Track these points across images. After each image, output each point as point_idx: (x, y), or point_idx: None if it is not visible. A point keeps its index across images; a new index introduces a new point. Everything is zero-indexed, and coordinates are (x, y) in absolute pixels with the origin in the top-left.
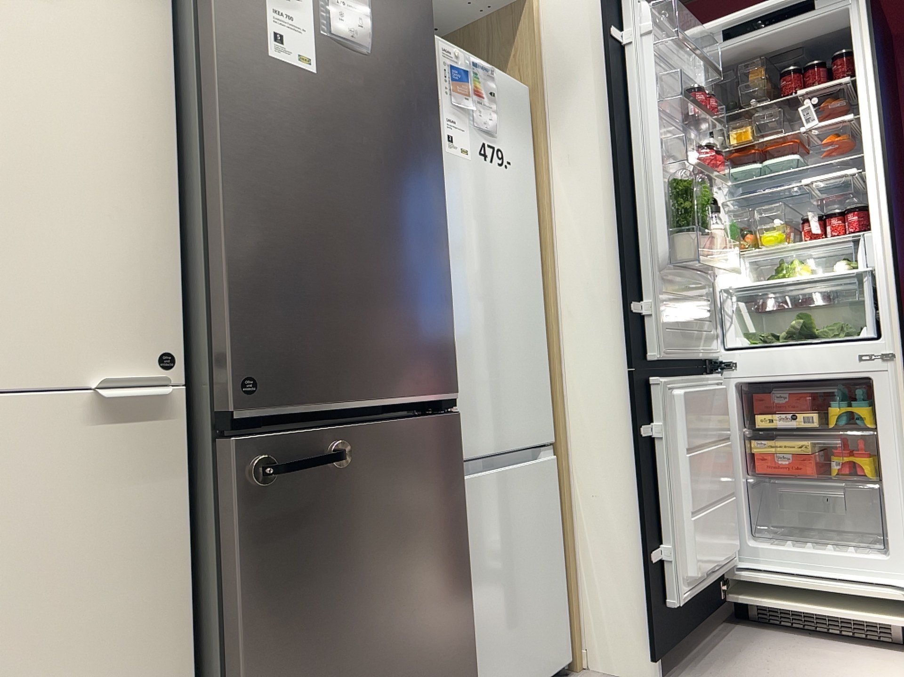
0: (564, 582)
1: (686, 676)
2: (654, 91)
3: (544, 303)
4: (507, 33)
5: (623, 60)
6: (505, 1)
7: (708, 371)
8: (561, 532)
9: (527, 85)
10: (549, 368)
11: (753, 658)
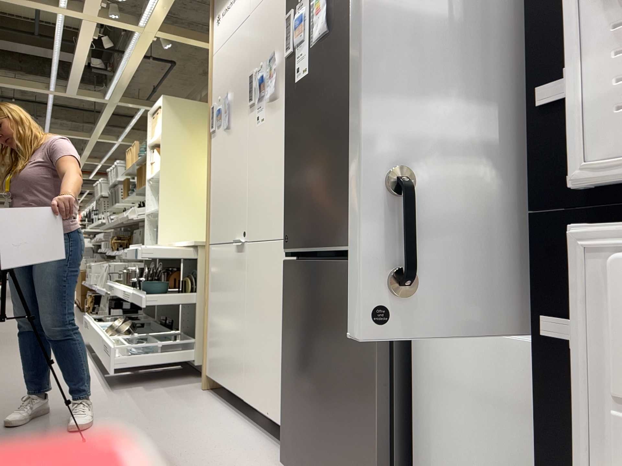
0: None
1: None
2: None
3: None
4: None
5: None
6: None
7: None
8: None
9: None
10: None
11: None
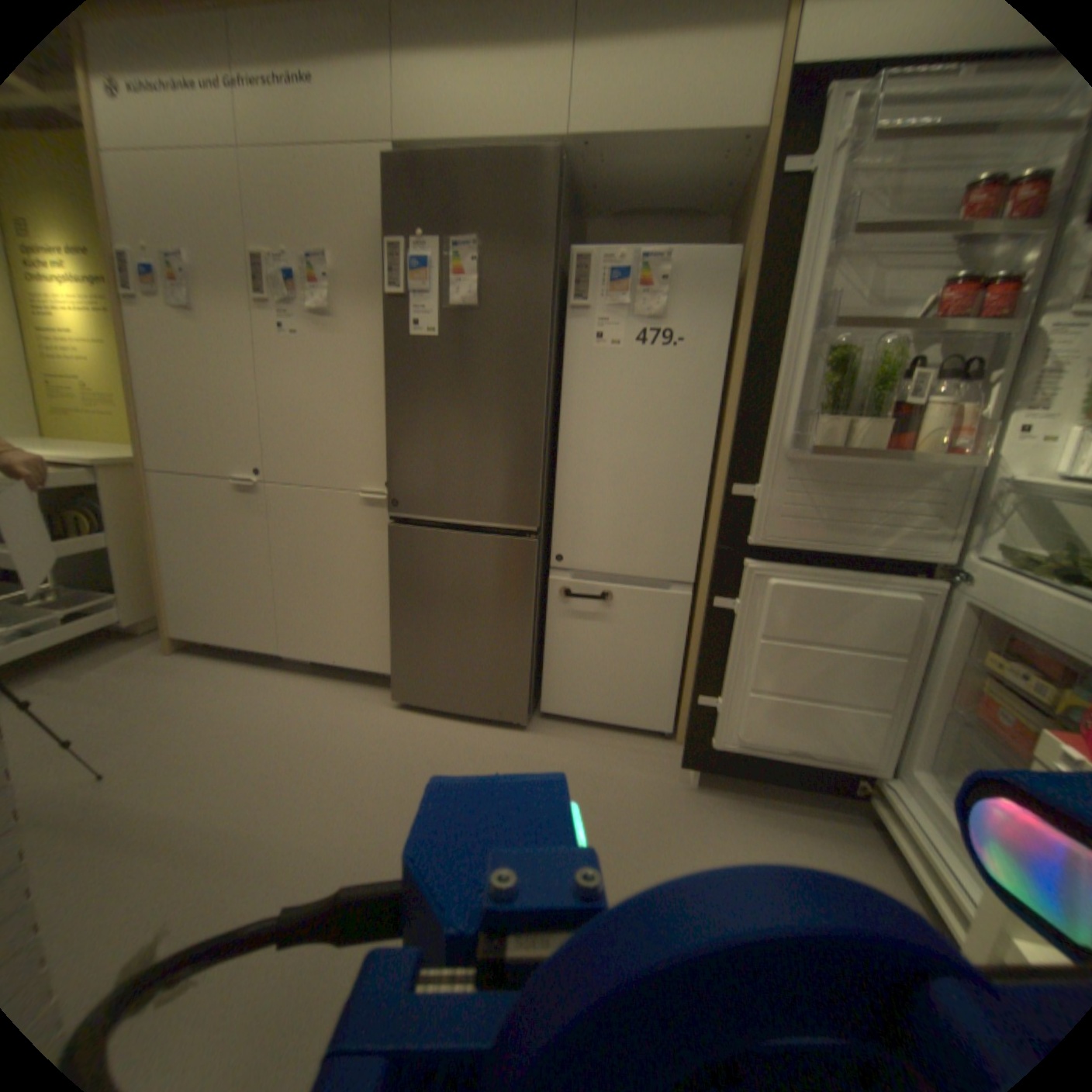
0: (683, 684)
1: (720, 802)
2: (829, 232)
3: (716, 467)
4: (757, 178)
5: (804, 198)
6: (753, 142)
7: (942, 577)
8: (688, 649)
9: (751, 241)
10: (708, 522)
11: (800, 845)
